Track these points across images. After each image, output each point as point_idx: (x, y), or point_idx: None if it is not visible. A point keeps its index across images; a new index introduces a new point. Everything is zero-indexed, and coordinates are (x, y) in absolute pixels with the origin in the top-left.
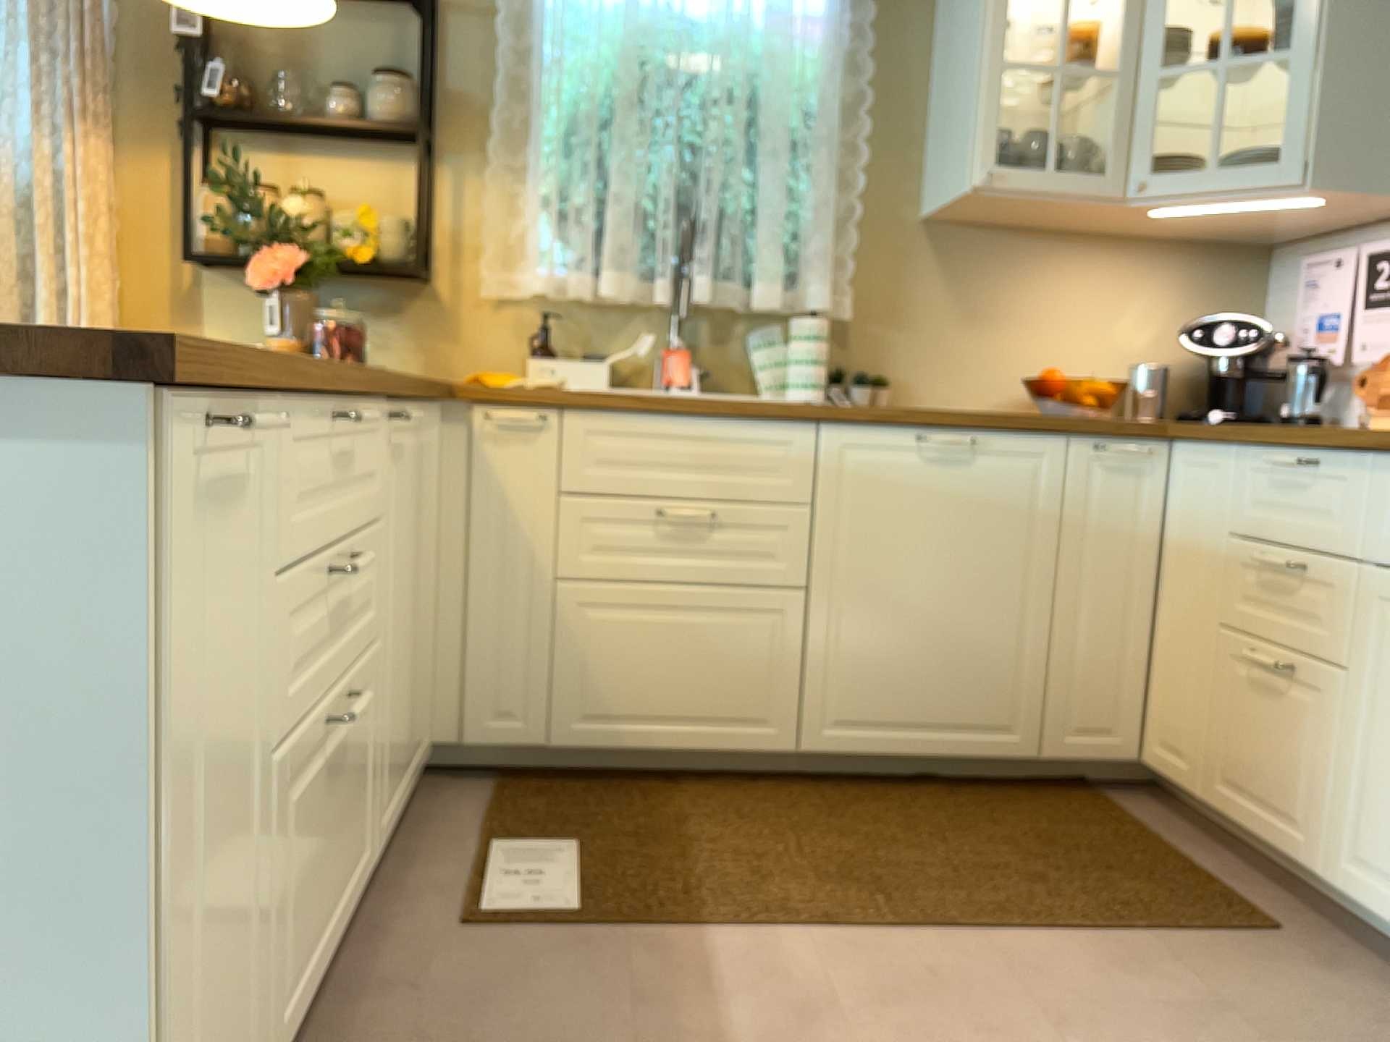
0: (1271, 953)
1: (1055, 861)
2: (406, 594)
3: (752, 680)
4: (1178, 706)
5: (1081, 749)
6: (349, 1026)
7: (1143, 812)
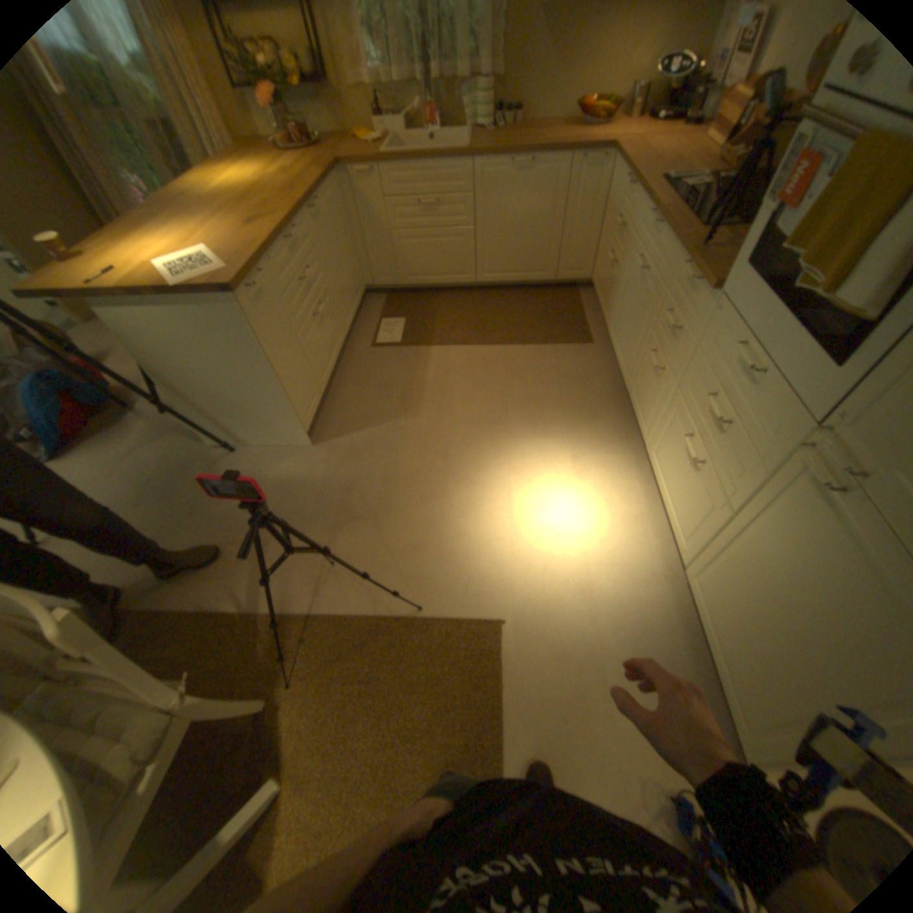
0: (581, 350)
1: (540, 320)
2: (336, 252)
3: (457, 260)
4: (597, 264)
5: (568, 277)
6: (344, 373)
7: (583, 298)
